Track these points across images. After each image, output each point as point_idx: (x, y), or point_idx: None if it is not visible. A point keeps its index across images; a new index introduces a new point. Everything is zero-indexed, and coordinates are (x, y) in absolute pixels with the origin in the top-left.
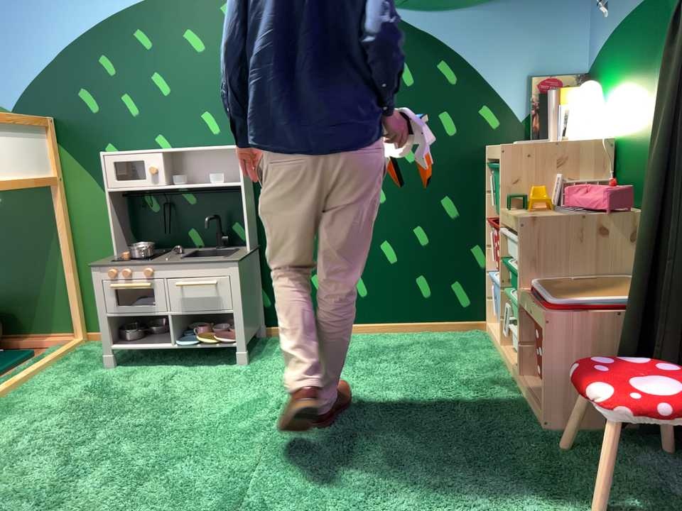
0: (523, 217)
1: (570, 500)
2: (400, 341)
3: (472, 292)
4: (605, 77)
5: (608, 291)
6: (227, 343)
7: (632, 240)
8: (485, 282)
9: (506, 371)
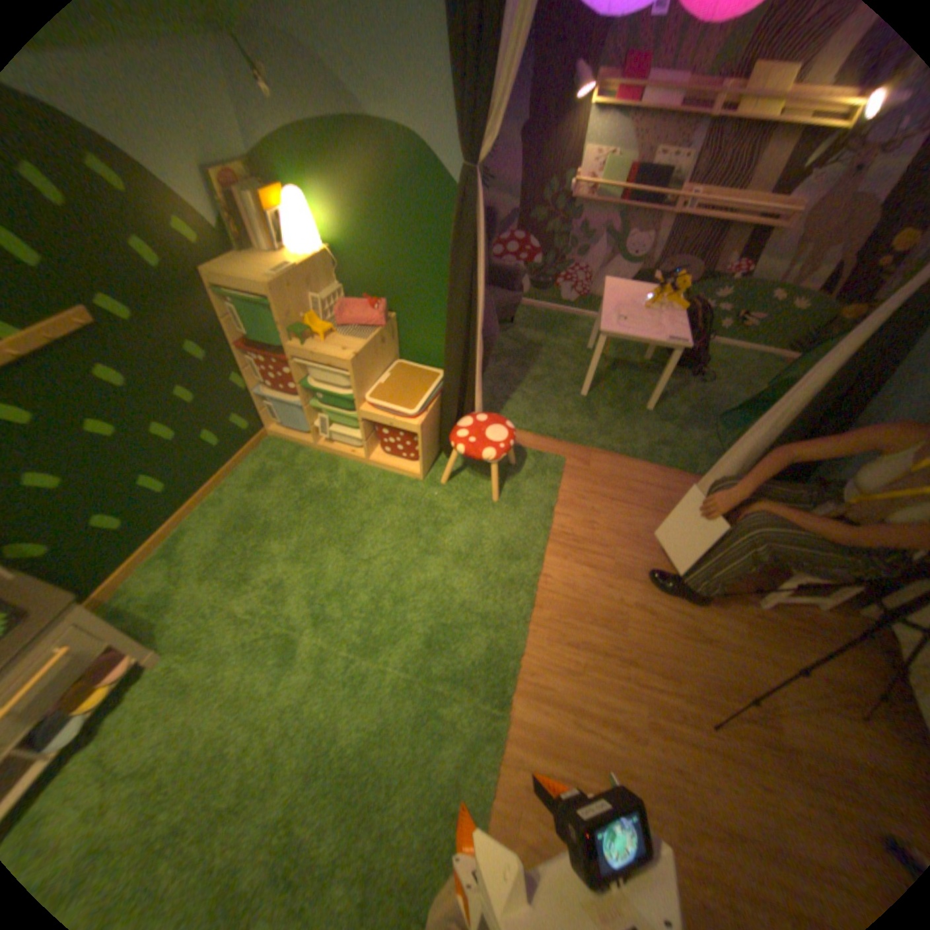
0: (345, 357)
1: (482, 505)
2: (232, 498)
3: (246, 415)
4: (290, 175)
5: (415, 385)
6: (127, 669)
7: (393, 338)
8: (252, 400)
9: (344, 460)
